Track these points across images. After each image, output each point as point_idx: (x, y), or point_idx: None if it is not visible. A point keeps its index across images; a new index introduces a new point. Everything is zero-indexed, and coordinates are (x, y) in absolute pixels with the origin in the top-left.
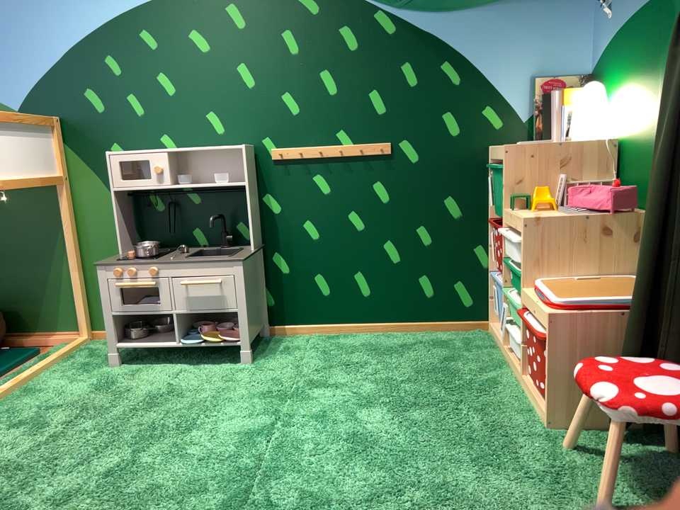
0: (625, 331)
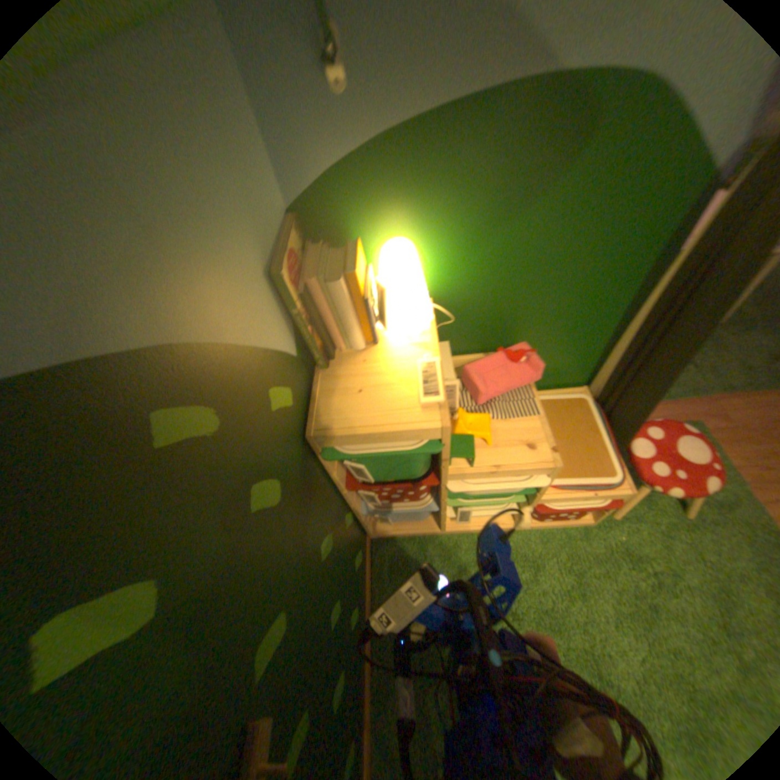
0: (622, 438)
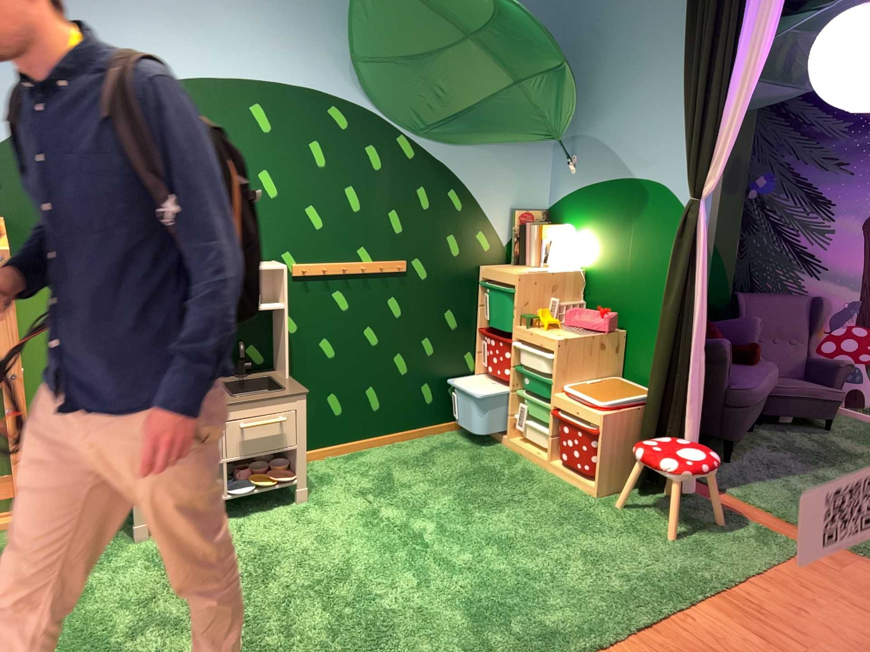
0: (642, 418)
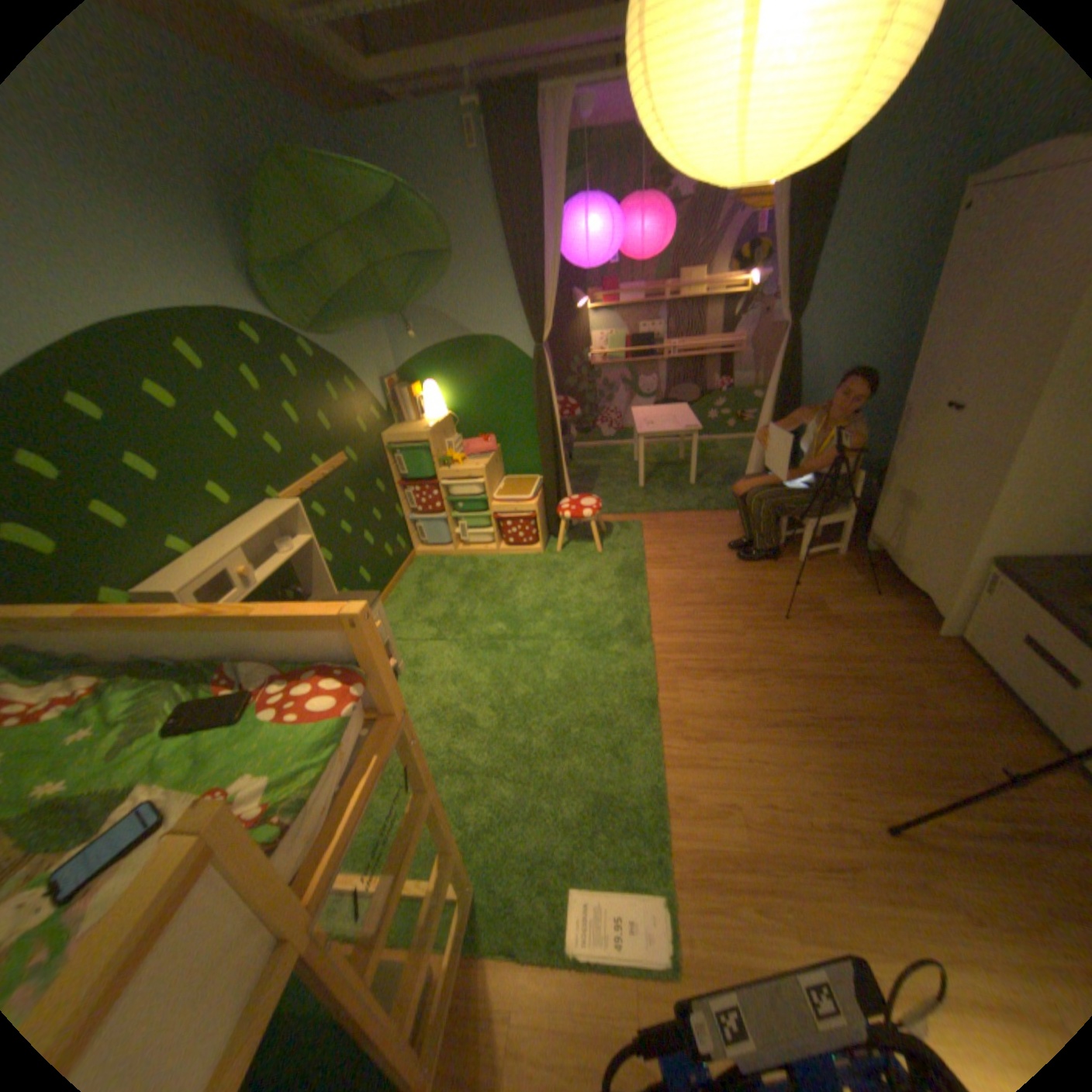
0: (549, 495)
